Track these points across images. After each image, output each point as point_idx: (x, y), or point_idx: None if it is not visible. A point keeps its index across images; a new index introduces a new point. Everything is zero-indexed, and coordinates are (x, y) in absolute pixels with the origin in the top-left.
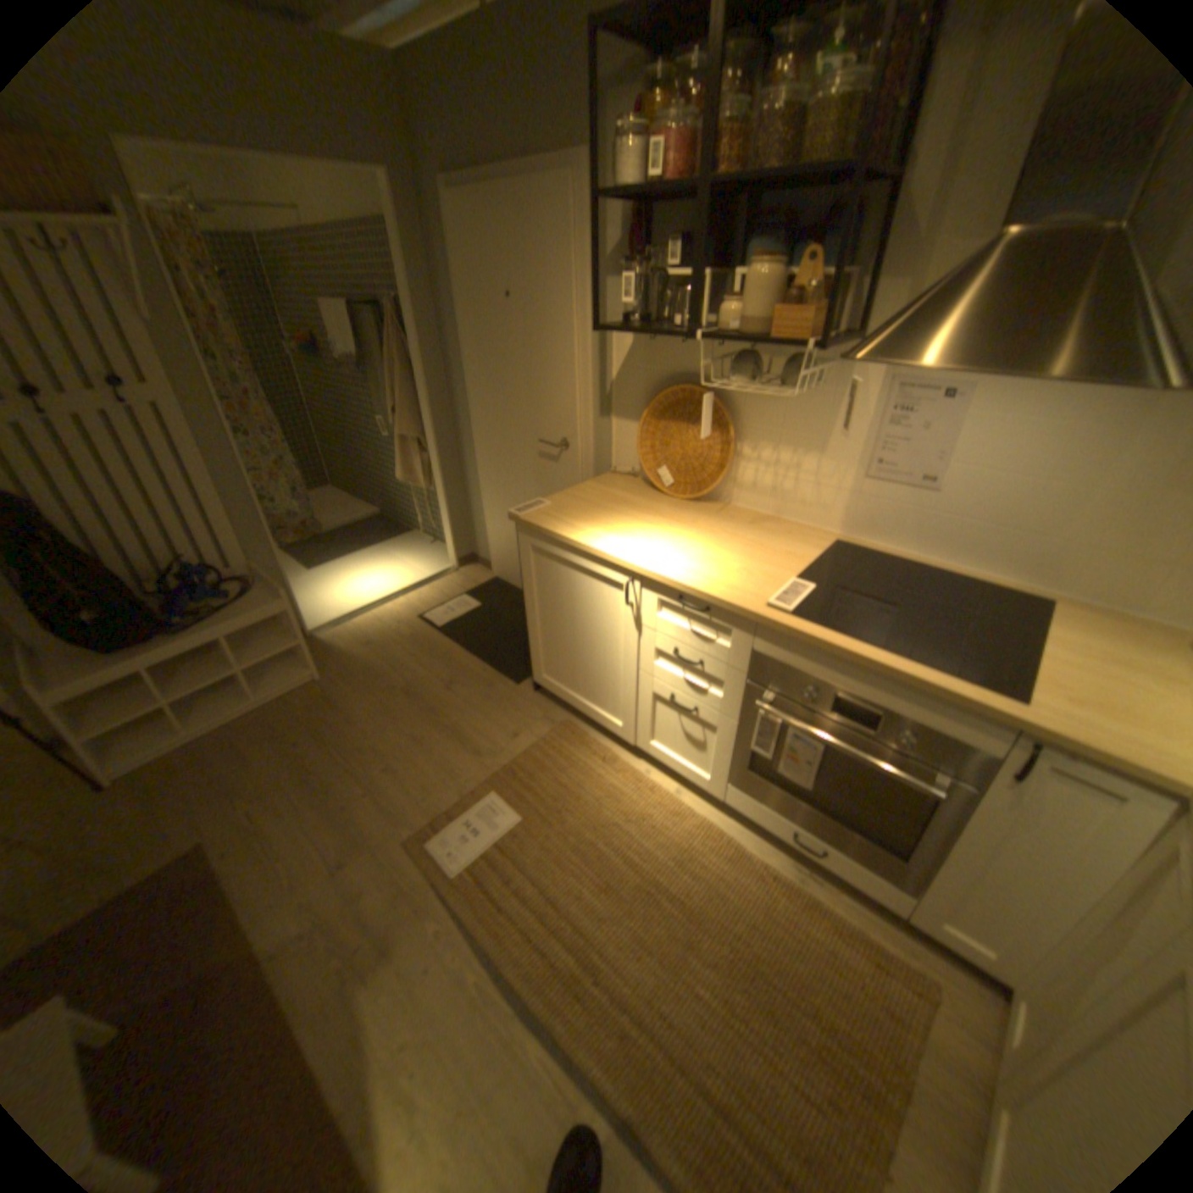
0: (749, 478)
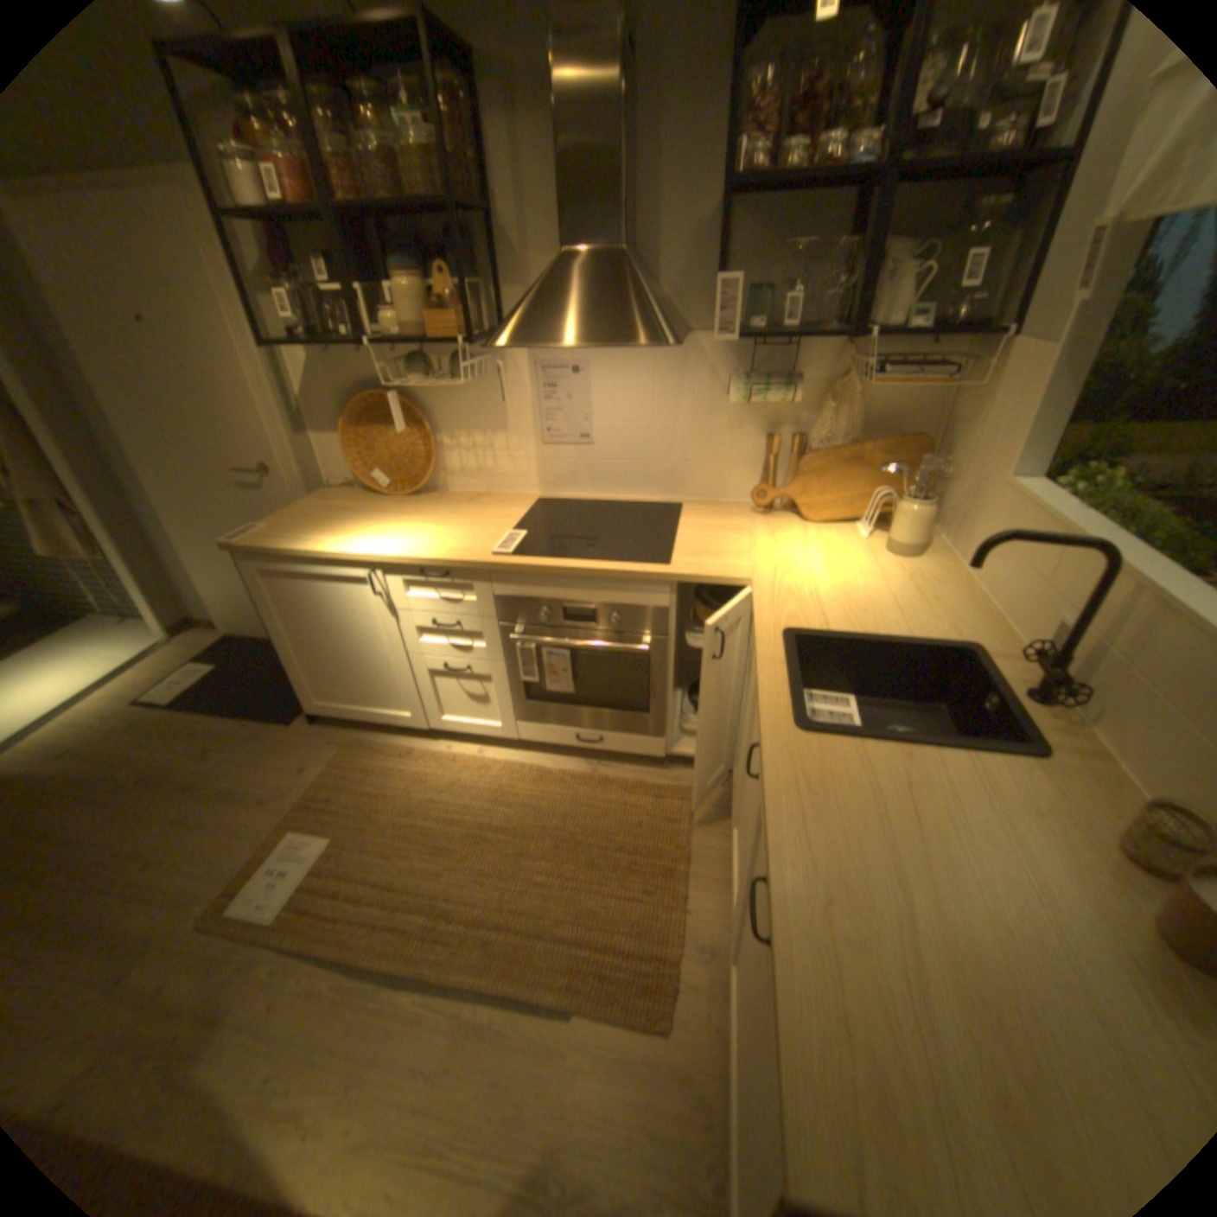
0: (456, 464)
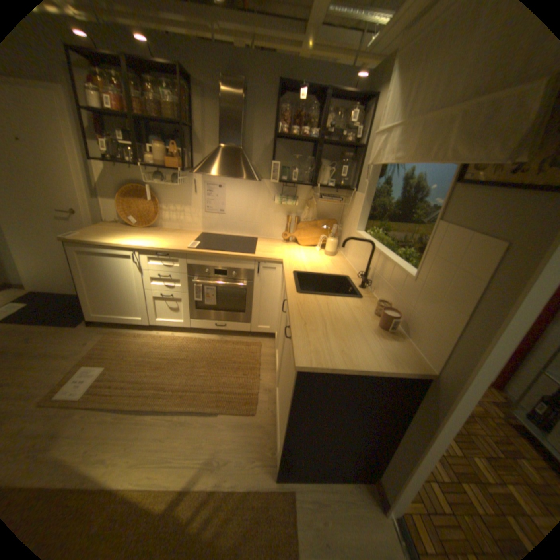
0: (167, 217)
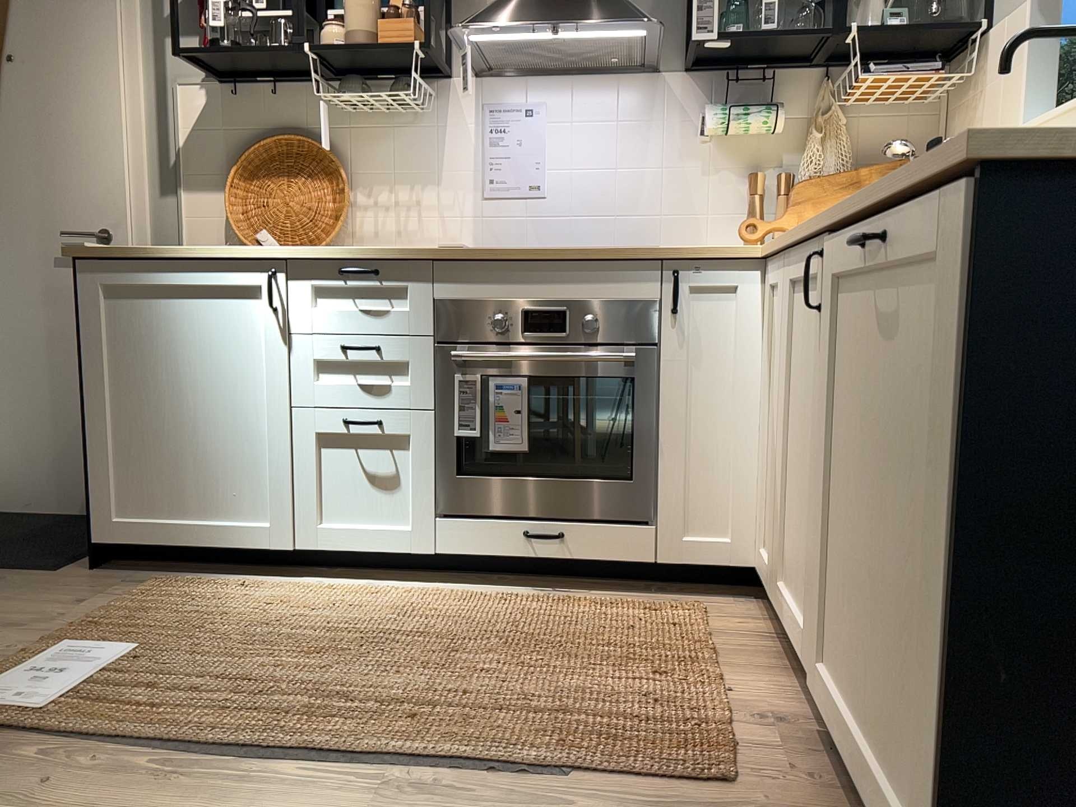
0: (367, 228)
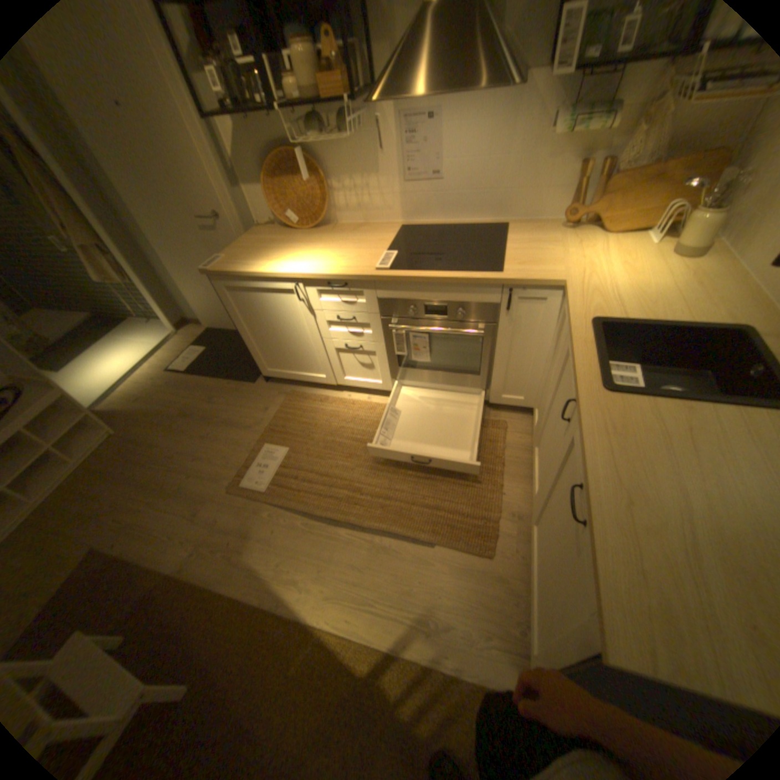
0: (342, 202)
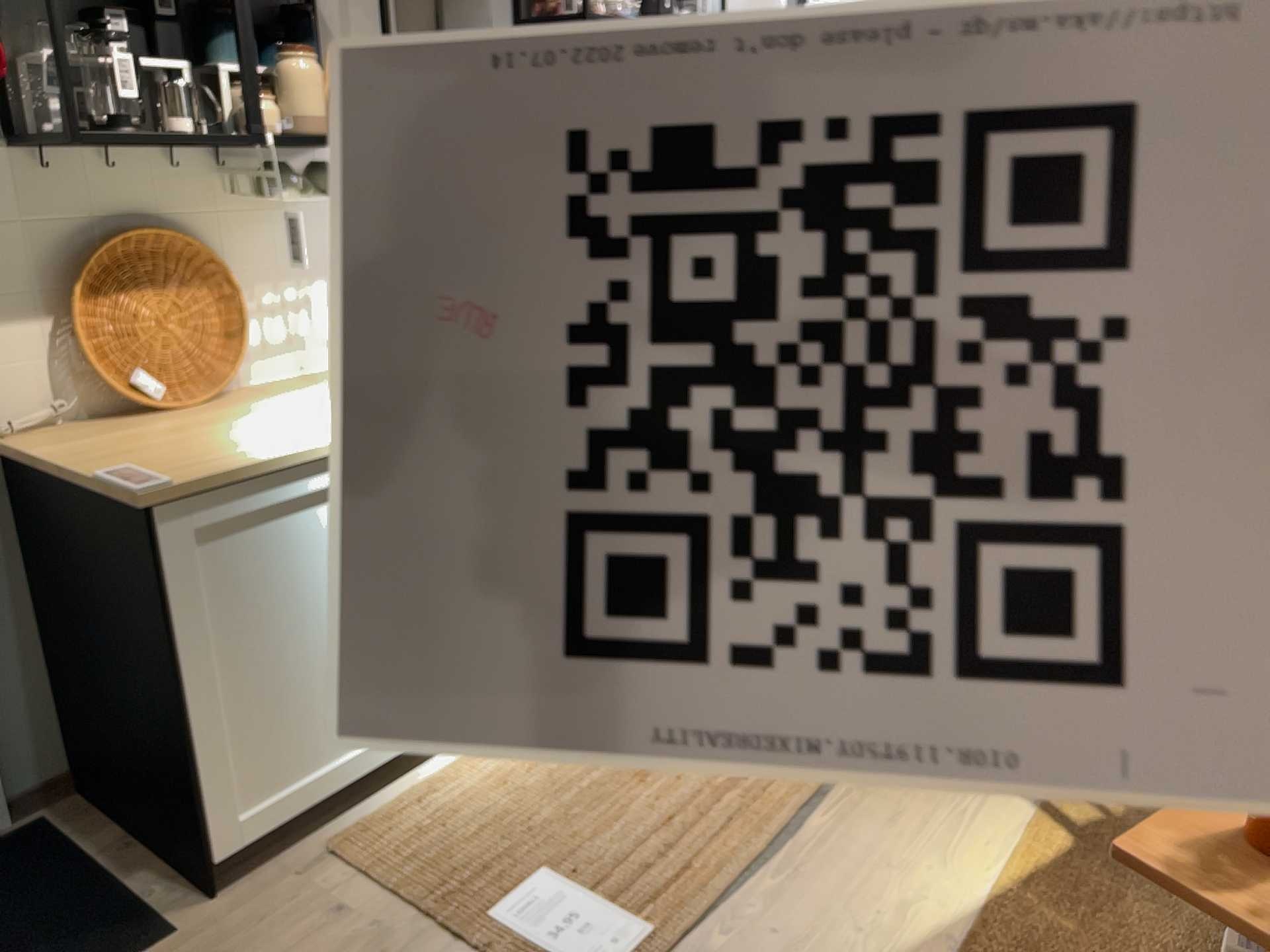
0: (254, 341)
